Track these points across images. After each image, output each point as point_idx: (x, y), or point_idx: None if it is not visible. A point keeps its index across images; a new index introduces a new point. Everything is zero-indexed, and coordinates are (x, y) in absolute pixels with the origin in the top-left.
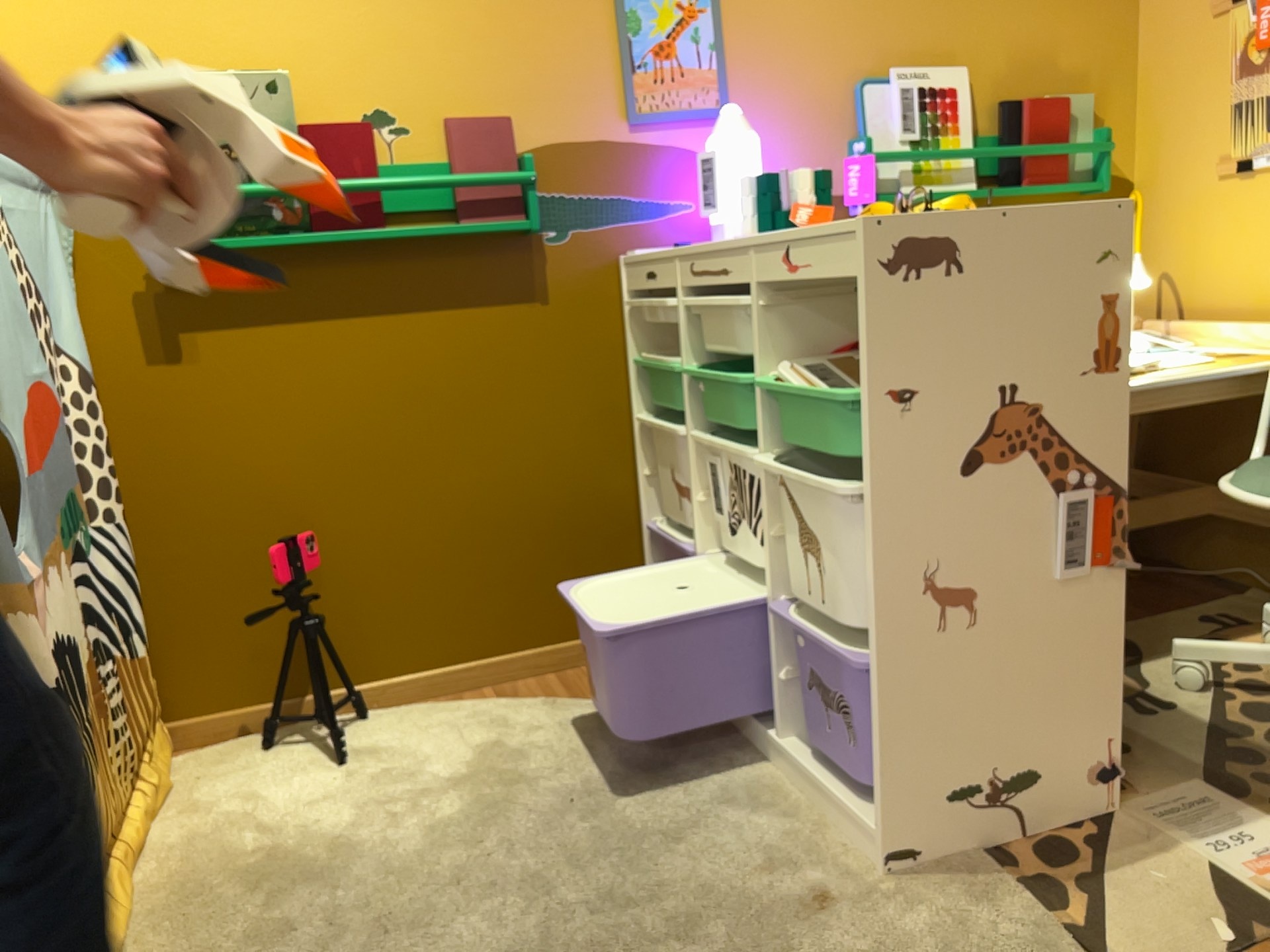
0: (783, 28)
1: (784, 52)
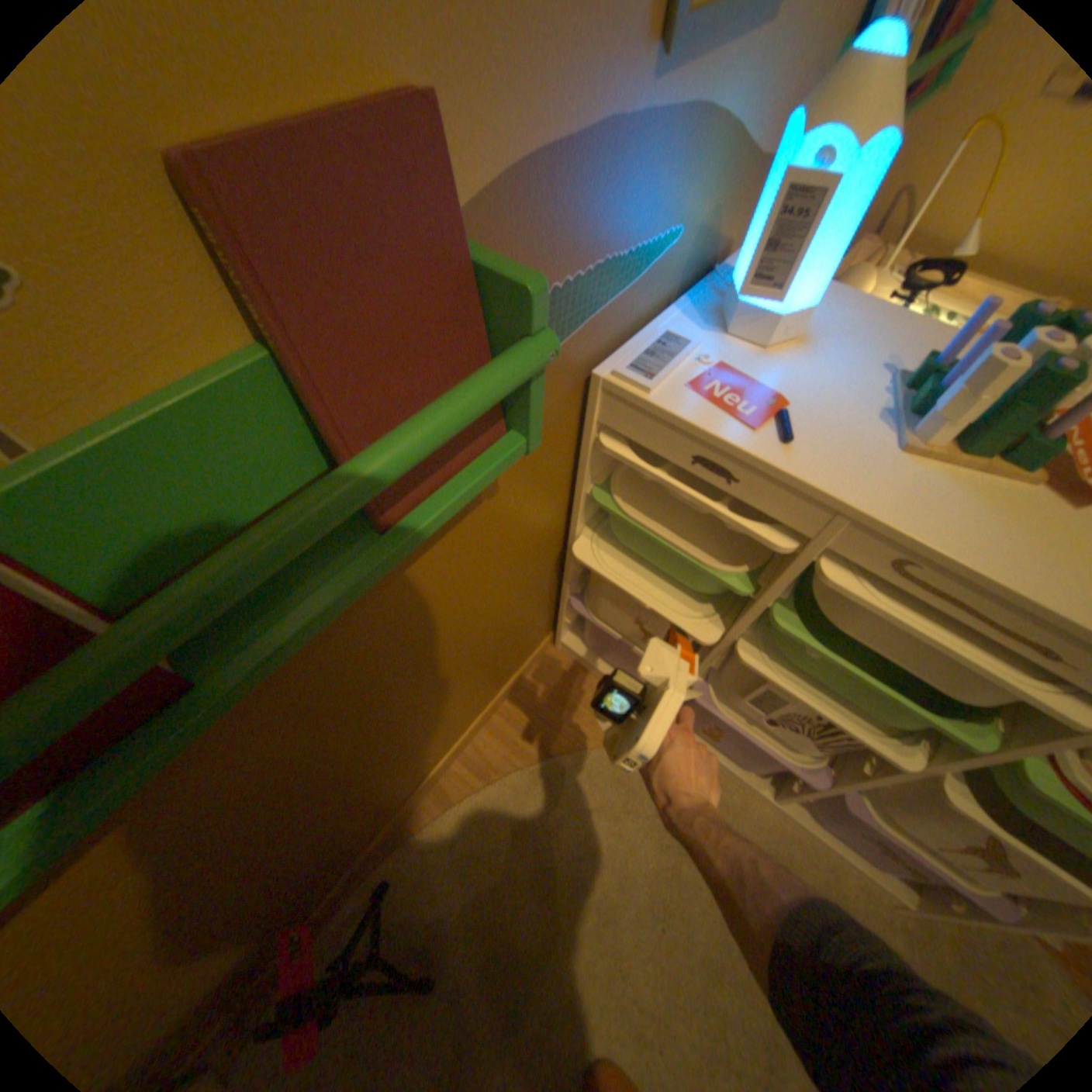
0: None
1: None
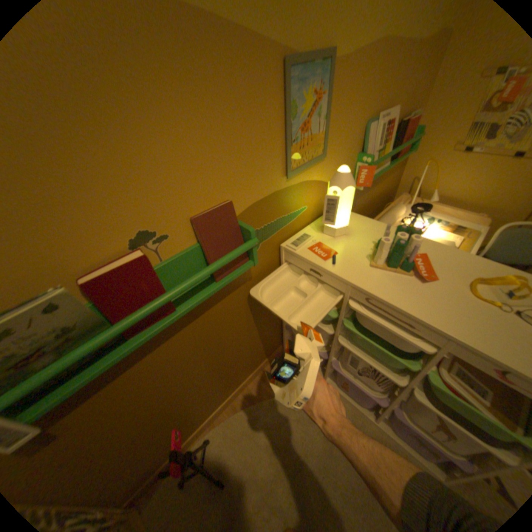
0: (352, 95)
1: (349, 110)
